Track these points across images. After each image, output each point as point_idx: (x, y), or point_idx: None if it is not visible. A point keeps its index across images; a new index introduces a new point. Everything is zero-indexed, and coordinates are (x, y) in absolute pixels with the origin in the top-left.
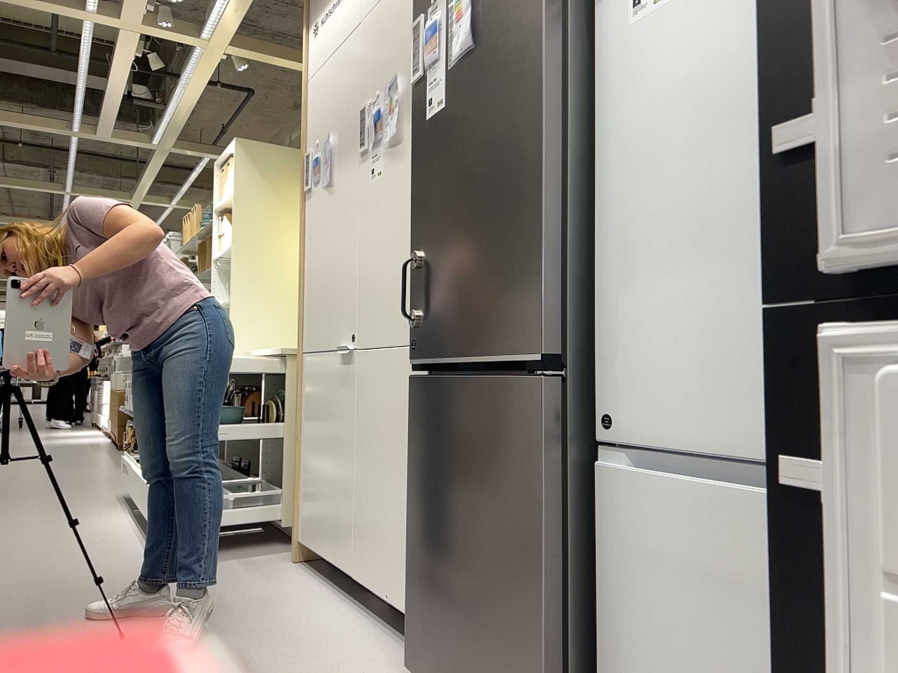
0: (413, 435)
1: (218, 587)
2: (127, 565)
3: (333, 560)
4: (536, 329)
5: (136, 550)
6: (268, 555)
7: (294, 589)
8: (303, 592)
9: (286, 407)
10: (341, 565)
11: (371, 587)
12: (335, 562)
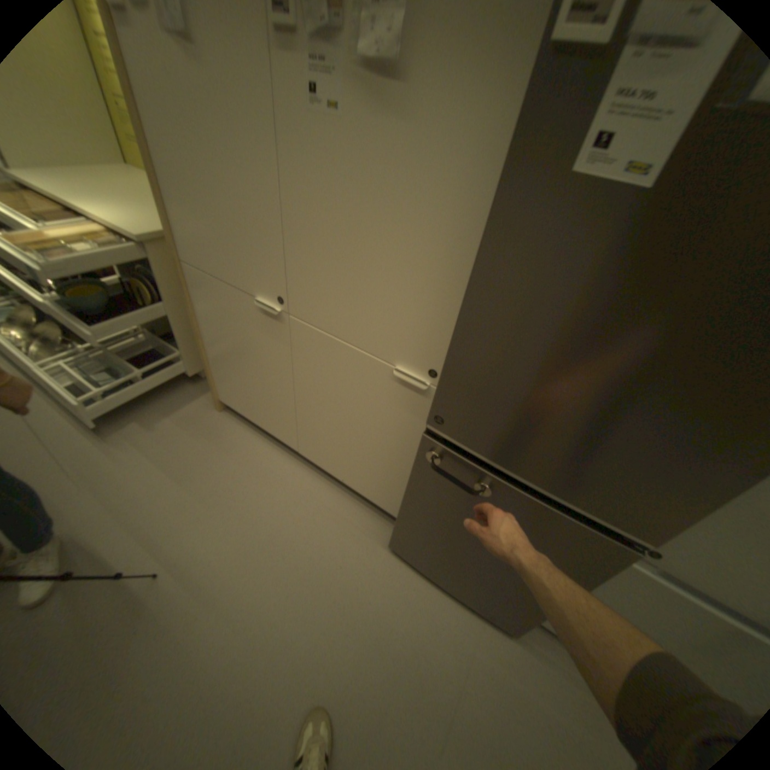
0: (422, 469)
1: (183, 466)
2: (69, 452)
3: (271, 432)
4: (662, 529)
5: (57, 422)
6: (191, 403)
7: (245, 451)
8: (254, 453)
9: (158, 285)
10: (283, 439)
11: (323, 466)
12: (275, 434)
